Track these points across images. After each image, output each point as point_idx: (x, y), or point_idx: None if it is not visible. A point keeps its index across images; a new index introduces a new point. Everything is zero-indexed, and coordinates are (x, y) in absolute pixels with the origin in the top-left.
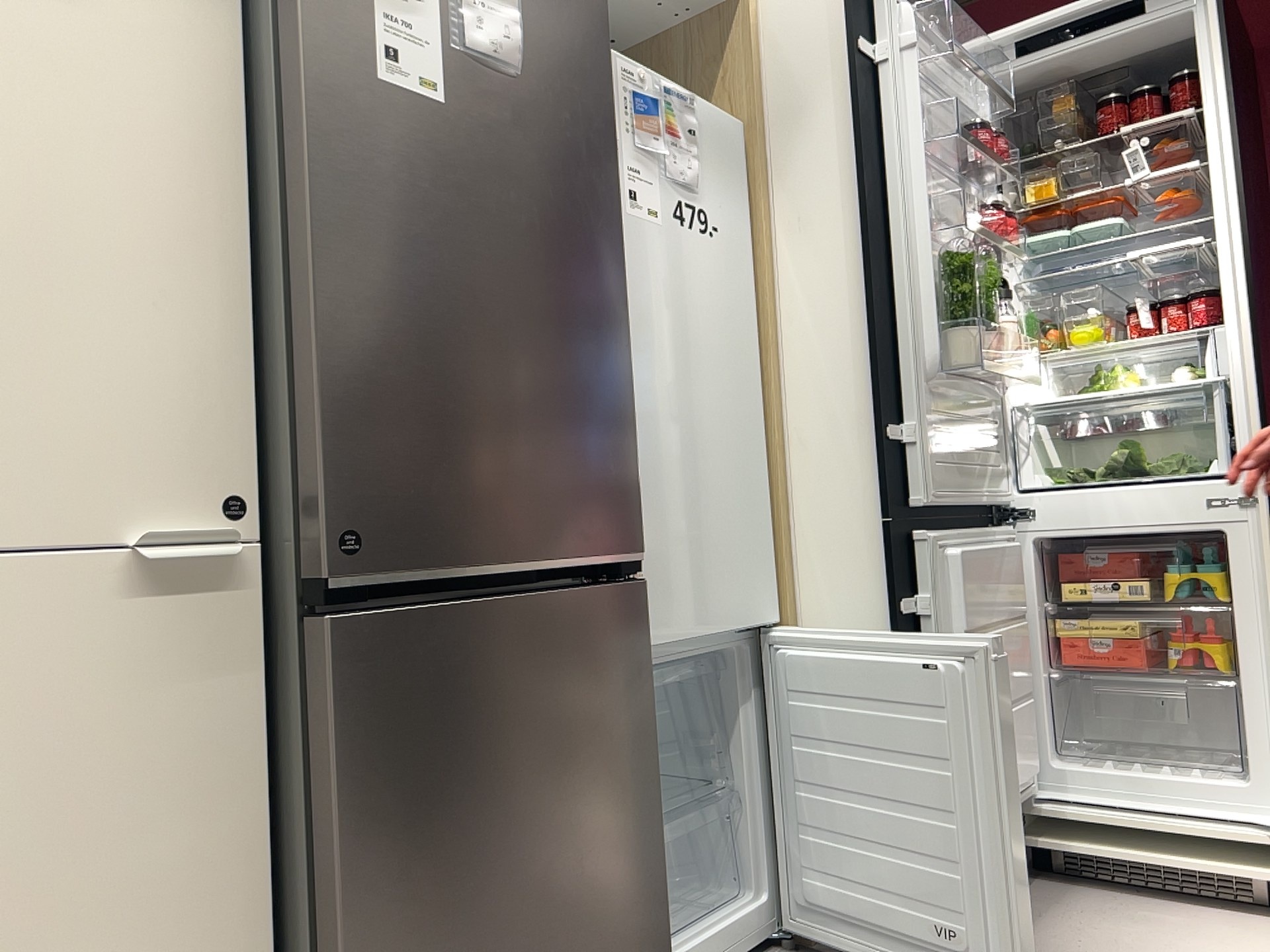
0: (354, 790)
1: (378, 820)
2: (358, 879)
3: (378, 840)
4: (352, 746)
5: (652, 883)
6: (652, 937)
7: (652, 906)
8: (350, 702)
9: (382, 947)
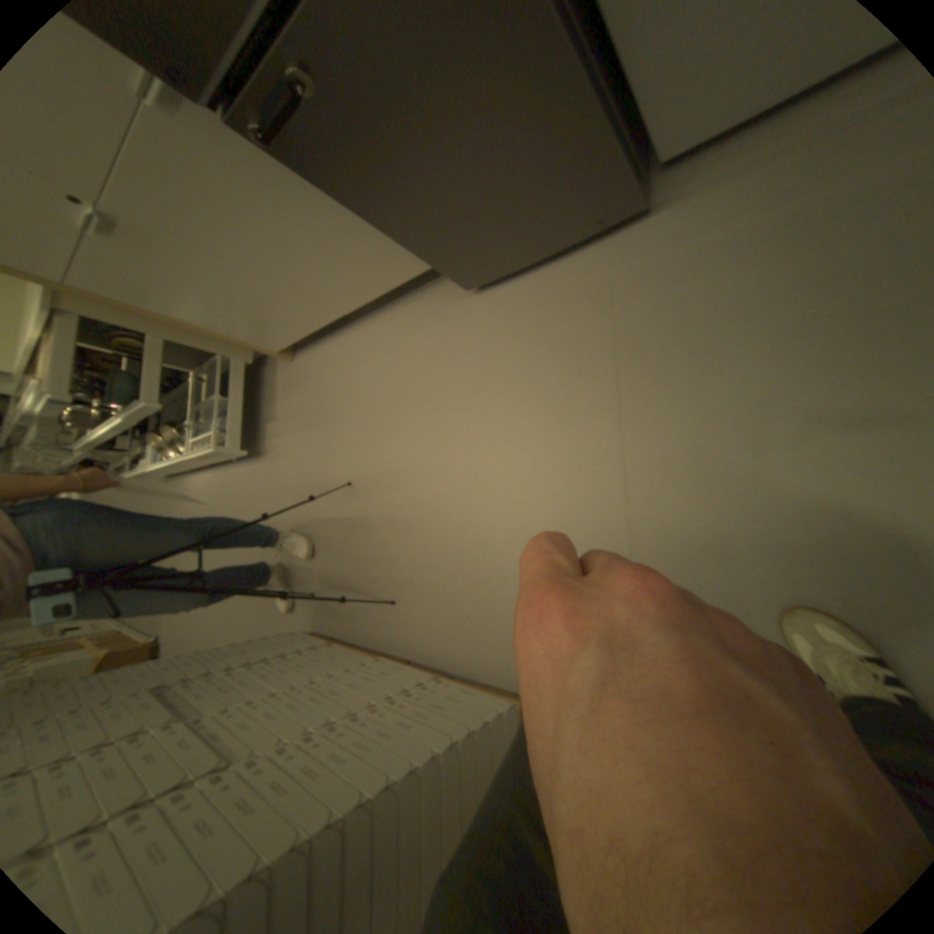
0: (323, 179)
1: (345, 184)
2: (359, 204)
3: (353, 190)
4: (302, 164)
5: (587, 121)
6: (606, 145)
7: (596, 133)
8: (280, 148)
9: (393, 219)
